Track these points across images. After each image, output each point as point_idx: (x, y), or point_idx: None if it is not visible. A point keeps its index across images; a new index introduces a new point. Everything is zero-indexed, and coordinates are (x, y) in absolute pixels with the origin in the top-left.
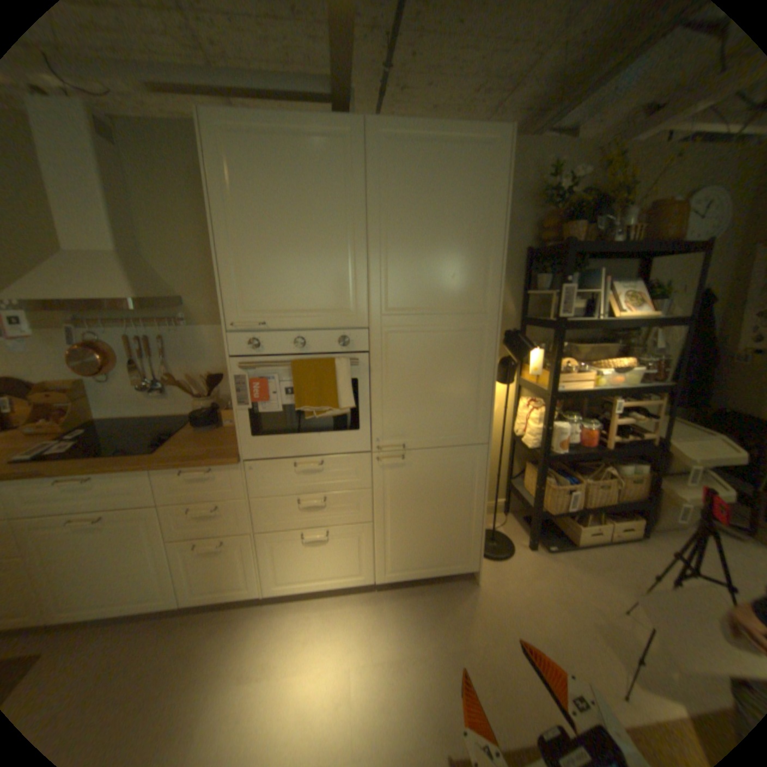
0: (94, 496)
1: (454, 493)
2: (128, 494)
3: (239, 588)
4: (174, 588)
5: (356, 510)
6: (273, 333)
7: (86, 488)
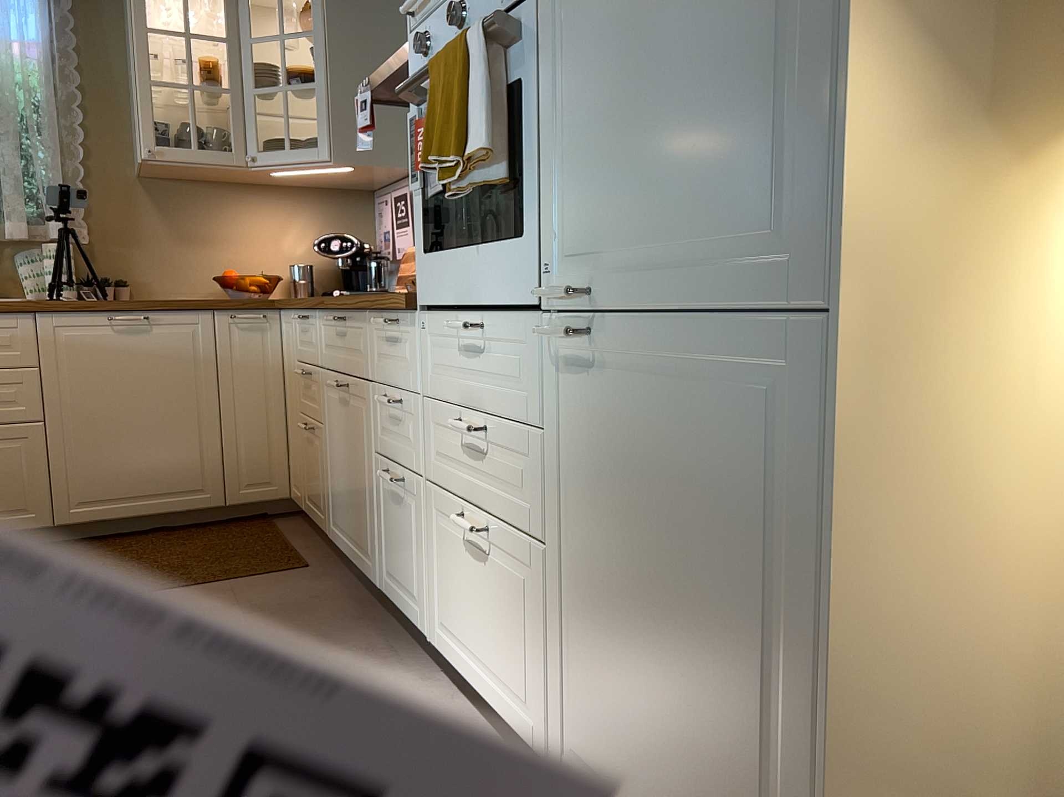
0: (347, 347)
1: (729, 548)
2: (360, 351)
3: (416, 601)
4: (378, 548)
5: (529, 496)
6: (447, 8)
7: (344, 332)
